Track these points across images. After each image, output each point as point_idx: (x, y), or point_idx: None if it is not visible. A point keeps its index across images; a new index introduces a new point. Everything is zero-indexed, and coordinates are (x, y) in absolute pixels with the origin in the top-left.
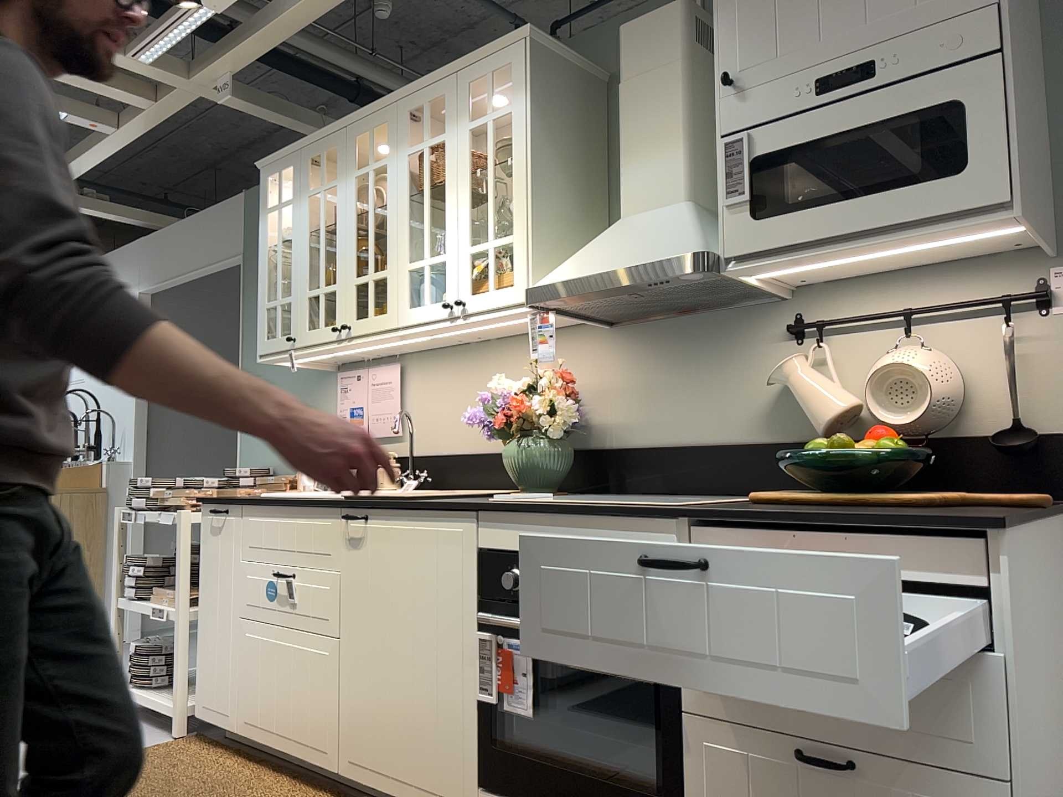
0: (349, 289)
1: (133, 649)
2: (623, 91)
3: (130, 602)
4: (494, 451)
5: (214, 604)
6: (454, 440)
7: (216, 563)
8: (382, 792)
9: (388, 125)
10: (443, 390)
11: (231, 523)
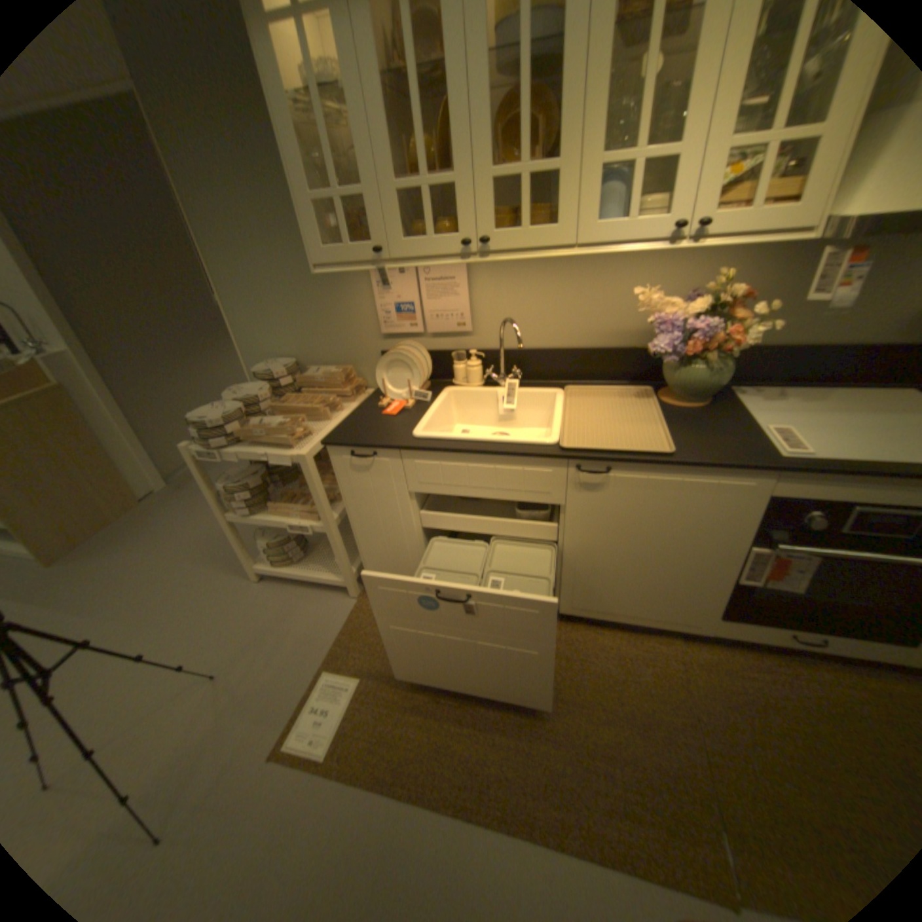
0: (484, 185)
1: (264, 547)
2: None
3: (243, 519)
4: (592, 347)
5: (376, 522)
6: (542, 337)
7: (369, 494)
8: (611, 622)
9: None
10: (525, 288)
11: (385, 465)
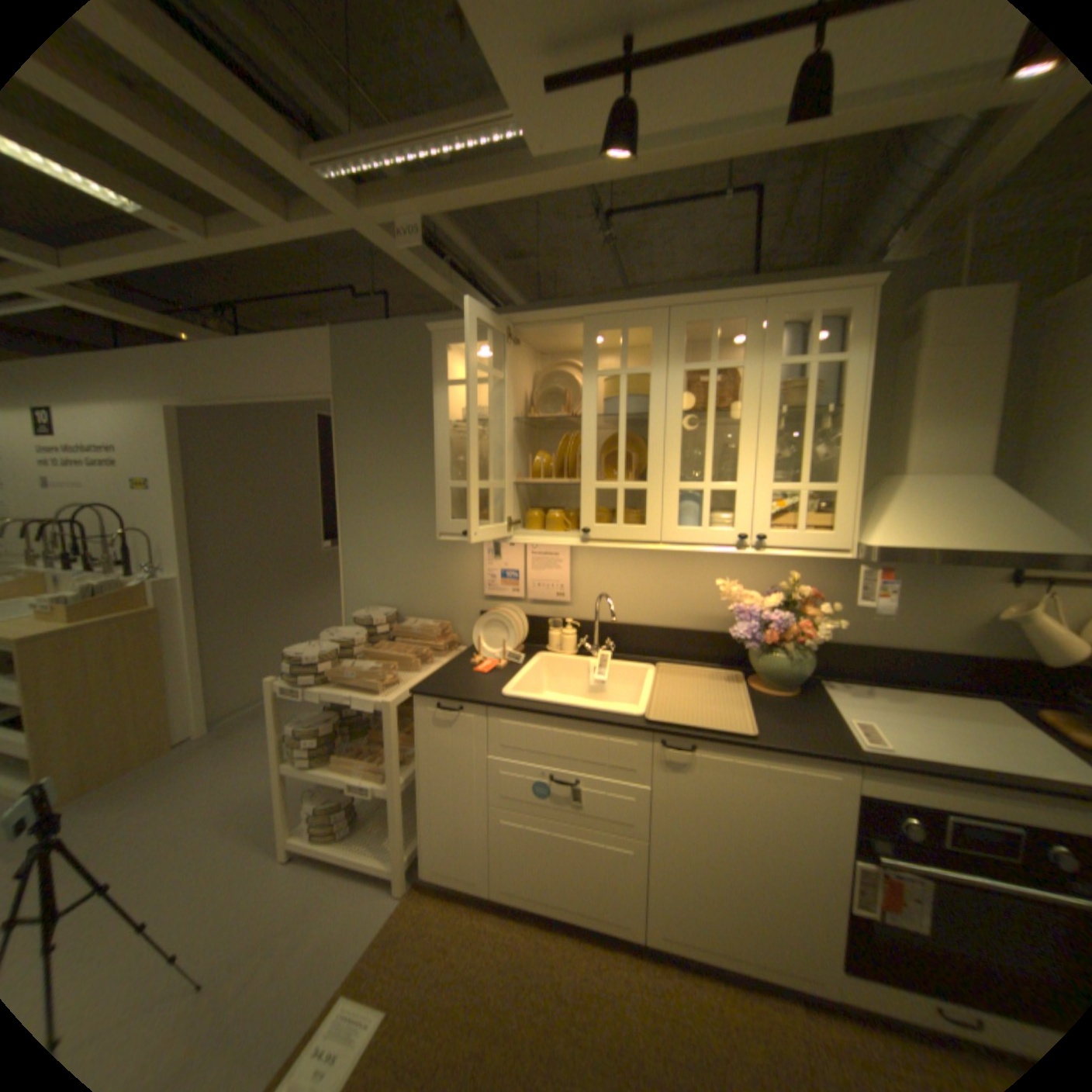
0: (588, 493)
1: (309, 814)
2: (933, 356)
3: (298, 772)
4: (684, 628)
5: (445, 790)
6: (635, 613)
7: (445, 754)
8: (710, 966)
9: (653, 330)
10: (621, 569)
11: (469, 721)
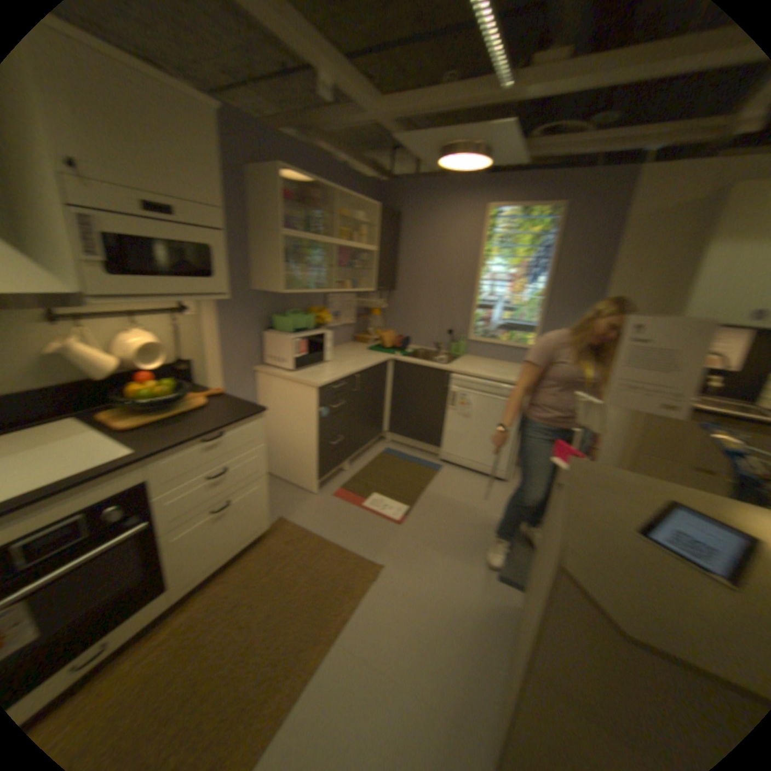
0: None
1: None
2: None
3: None
4: None
5: None
6: None
7: None
8: None
9: None
10: None
11: None
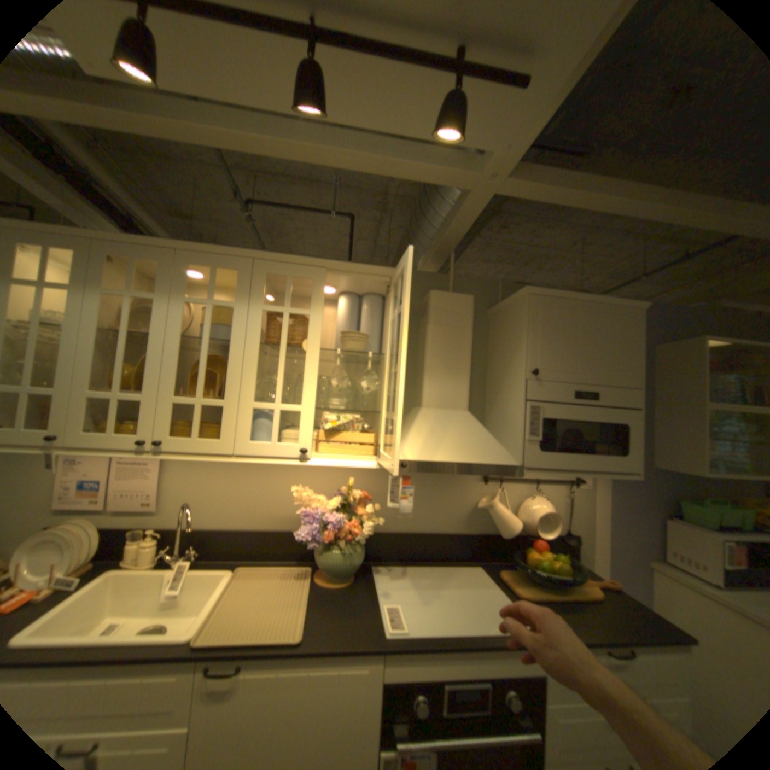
0: (166, 405)
1: None
2: (433, 330)
3: None
4: (266, 529)
5: None
6: (223, 518)
7: None
8: None
9: (239, 273)
10: (213, 476)
11: None
